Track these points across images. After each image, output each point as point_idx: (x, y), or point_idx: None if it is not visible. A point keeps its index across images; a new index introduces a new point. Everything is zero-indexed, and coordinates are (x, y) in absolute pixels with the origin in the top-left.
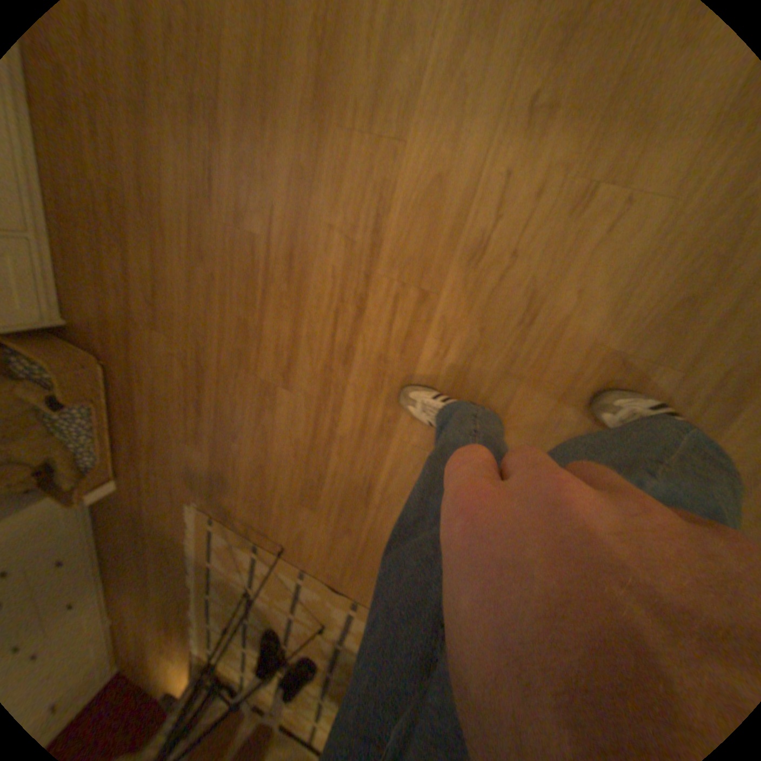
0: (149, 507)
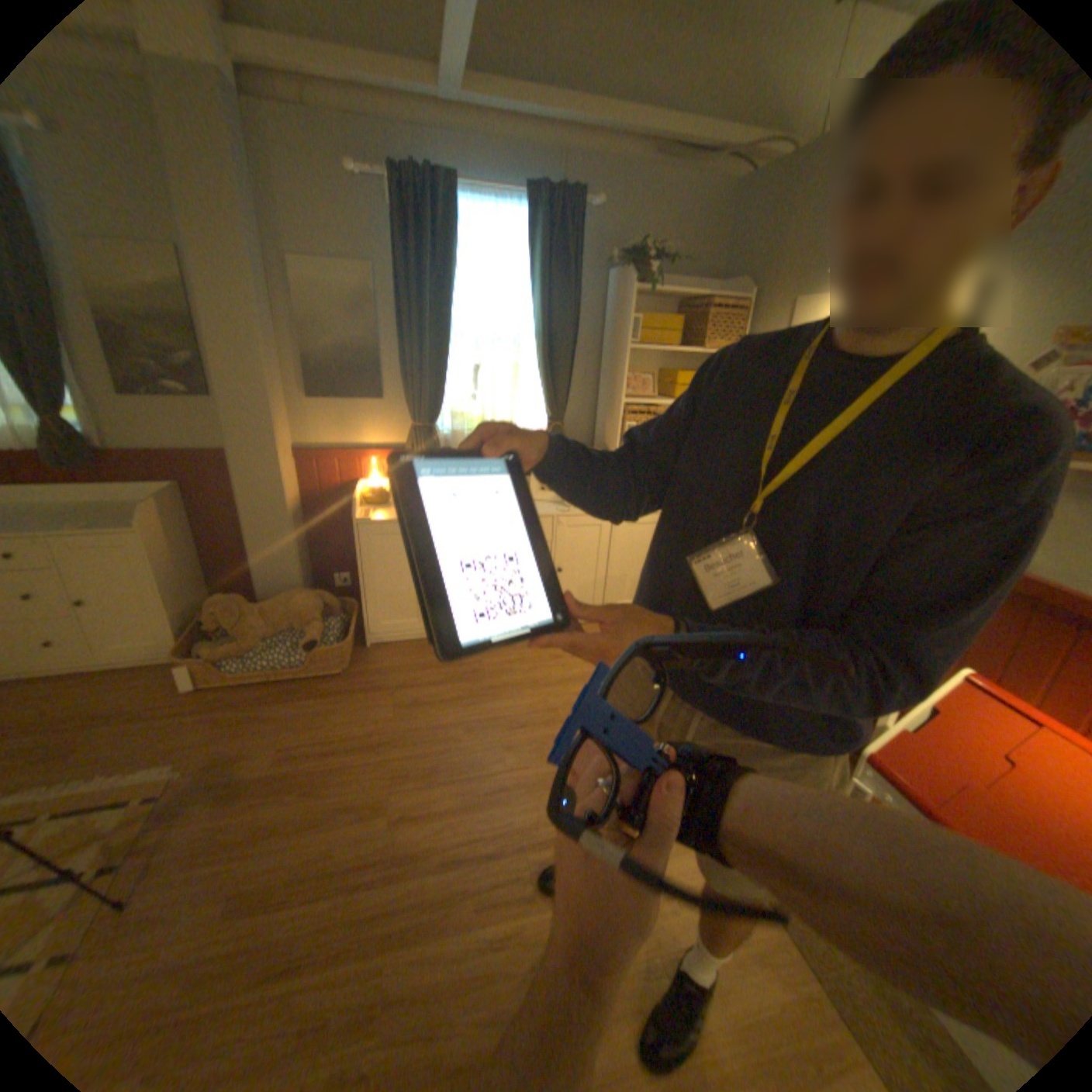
0: (150, 737)
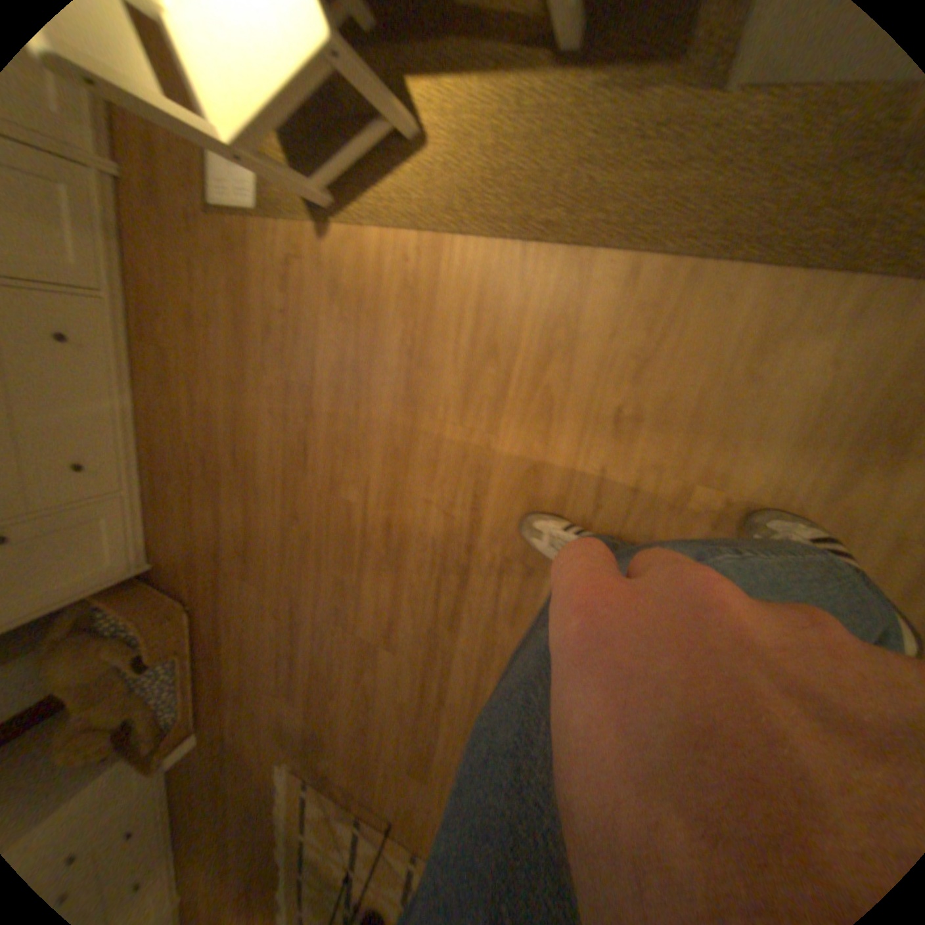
0: (234, 766)
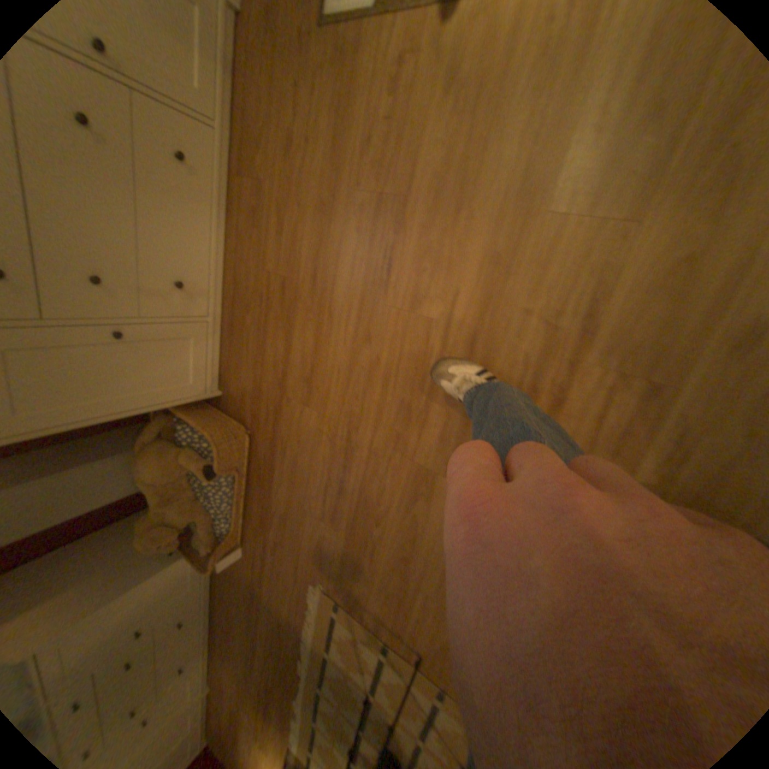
0: (272, 581)
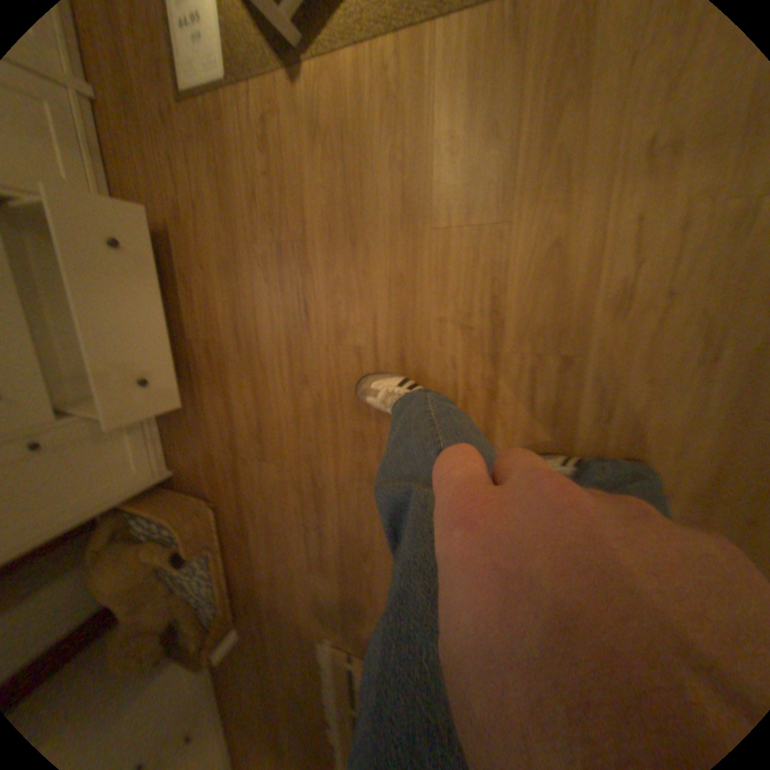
0: (279, 653)
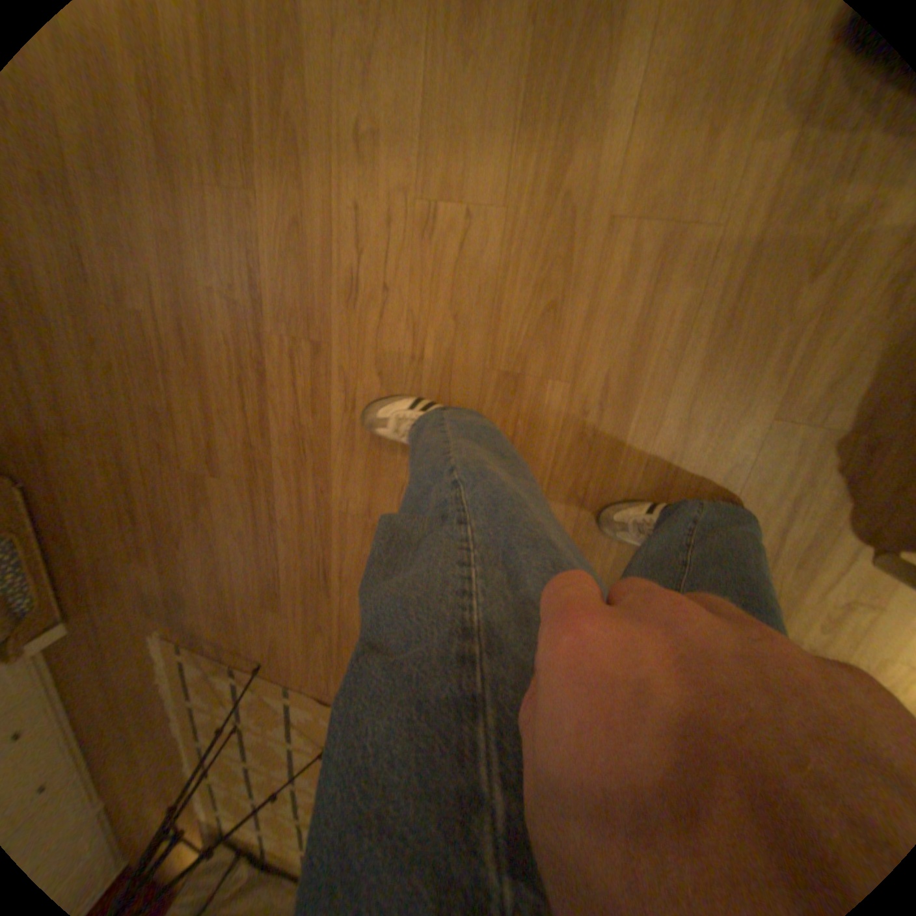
0: (110, 648)
